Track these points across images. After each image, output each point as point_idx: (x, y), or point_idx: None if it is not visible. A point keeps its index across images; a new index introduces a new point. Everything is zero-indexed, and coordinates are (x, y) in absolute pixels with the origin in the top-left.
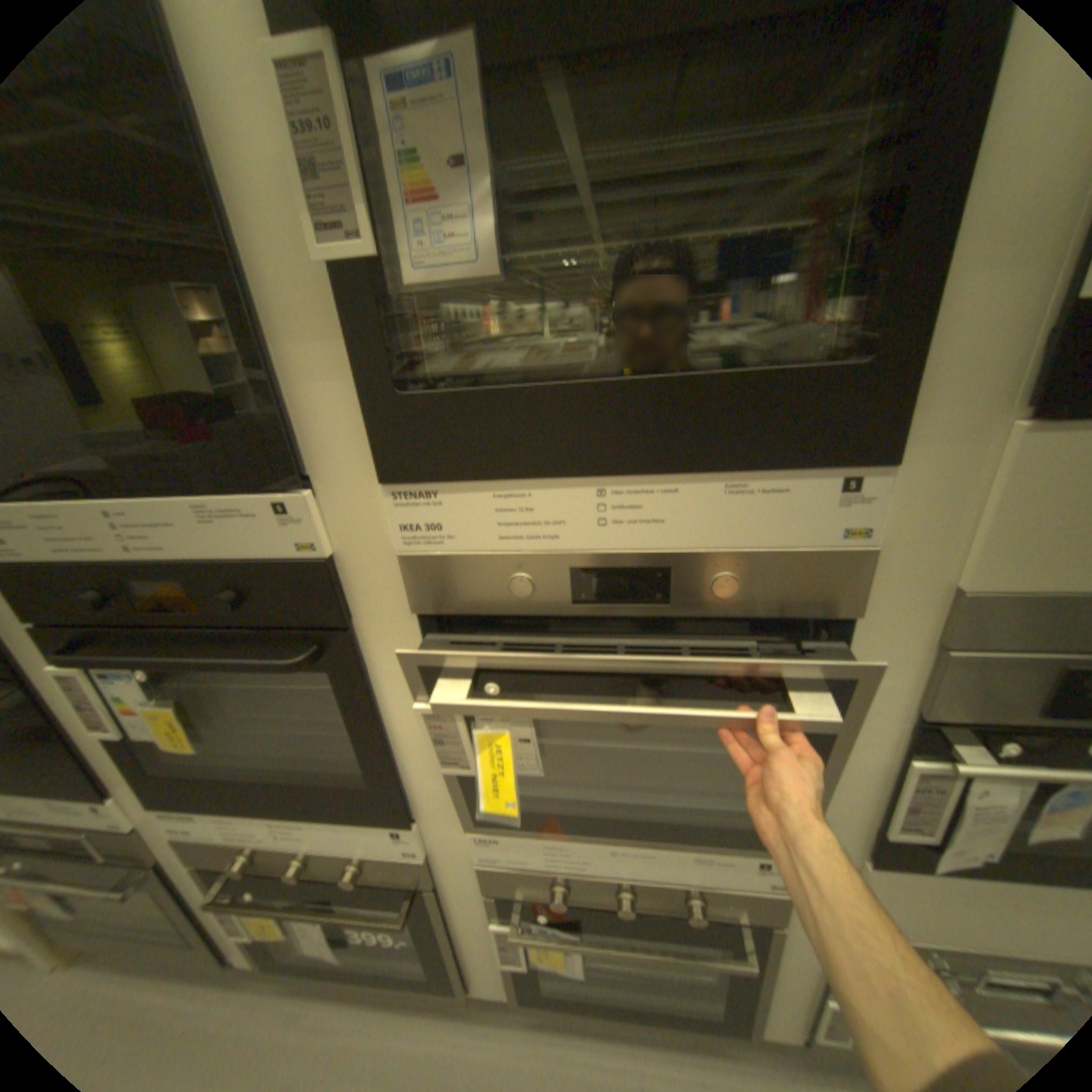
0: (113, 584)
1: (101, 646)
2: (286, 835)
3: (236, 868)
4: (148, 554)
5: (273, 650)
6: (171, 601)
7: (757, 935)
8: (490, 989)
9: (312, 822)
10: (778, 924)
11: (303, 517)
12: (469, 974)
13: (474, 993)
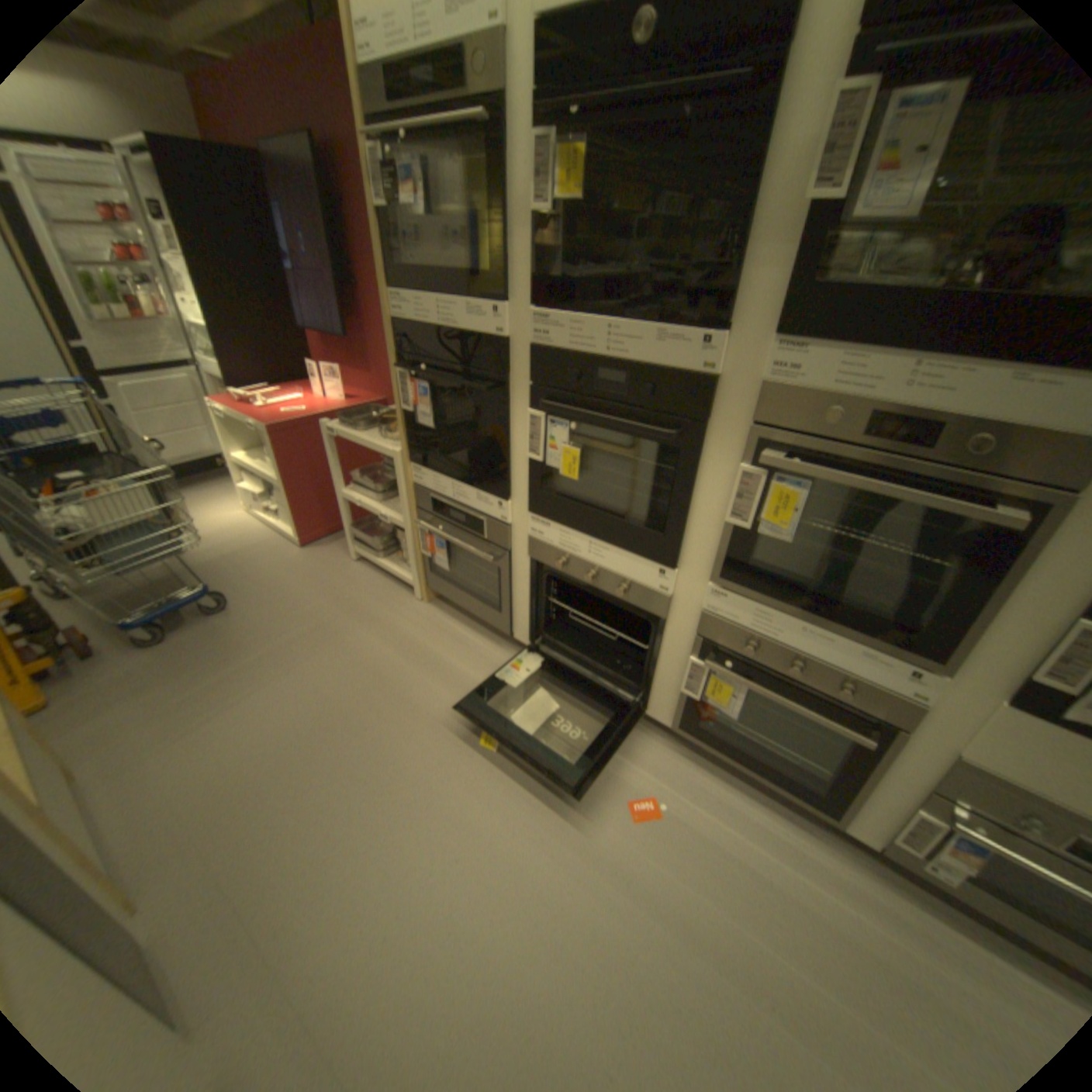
0: (590, 370)
1: (566, 404)
2: (597, 553)
3: (560, 564)
4: (618, 355)
5: (660, 426)
6: (613, 387)
7: (886, 733)
8: (664, 713)
9: (618, 548)
10: (908, 730)
11: (718, 349)
12: (655, 697)
13: (651, 714)
